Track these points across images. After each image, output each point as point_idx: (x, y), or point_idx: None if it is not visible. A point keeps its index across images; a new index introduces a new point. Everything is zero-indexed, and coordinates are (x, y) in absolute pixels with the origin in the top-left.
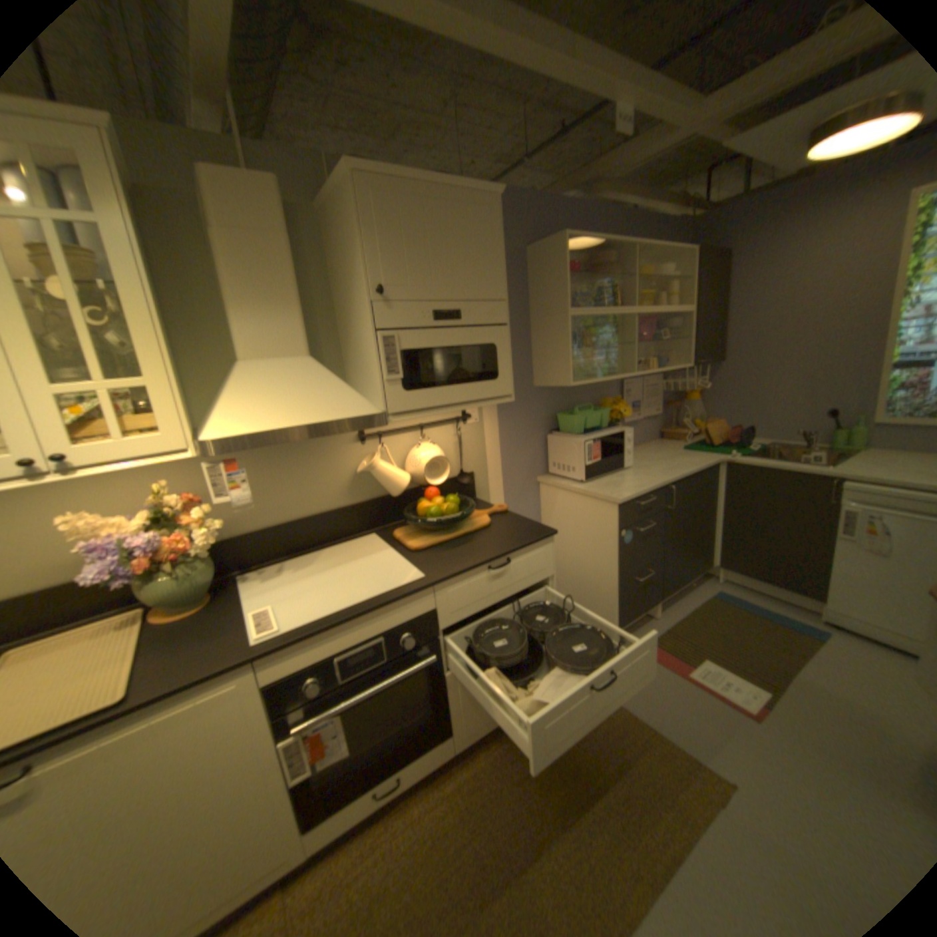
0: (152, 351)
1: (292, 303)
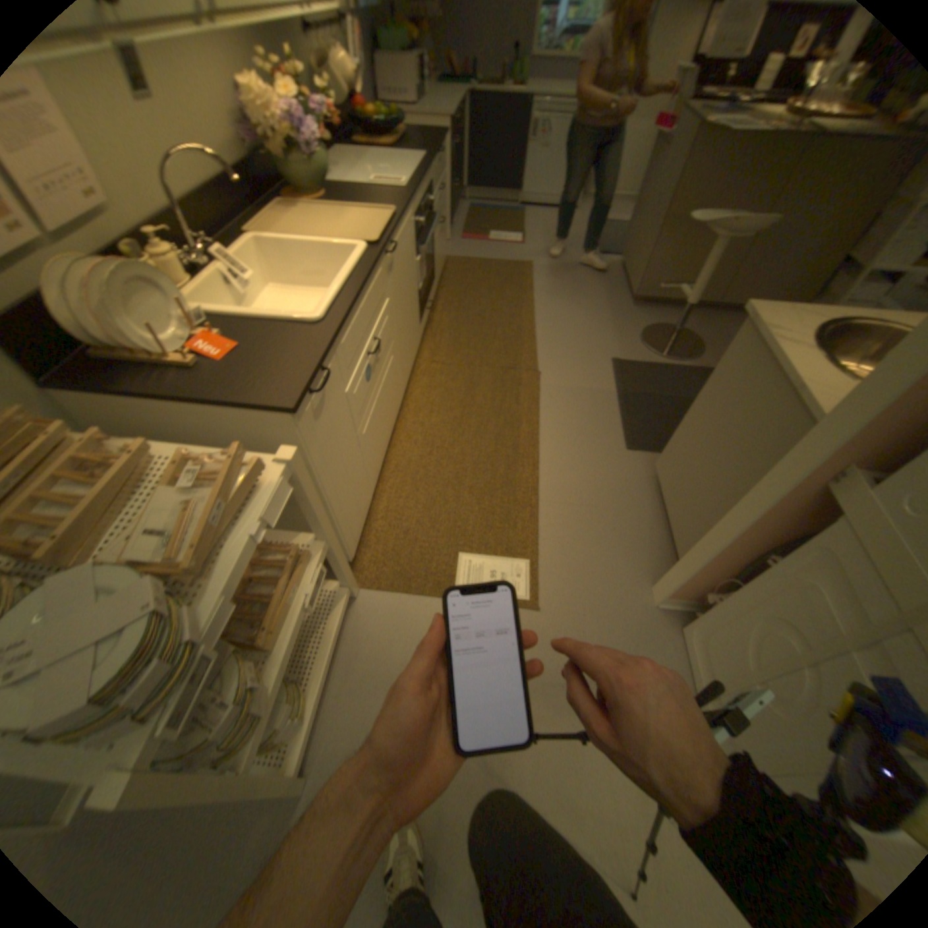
0: None
1: None
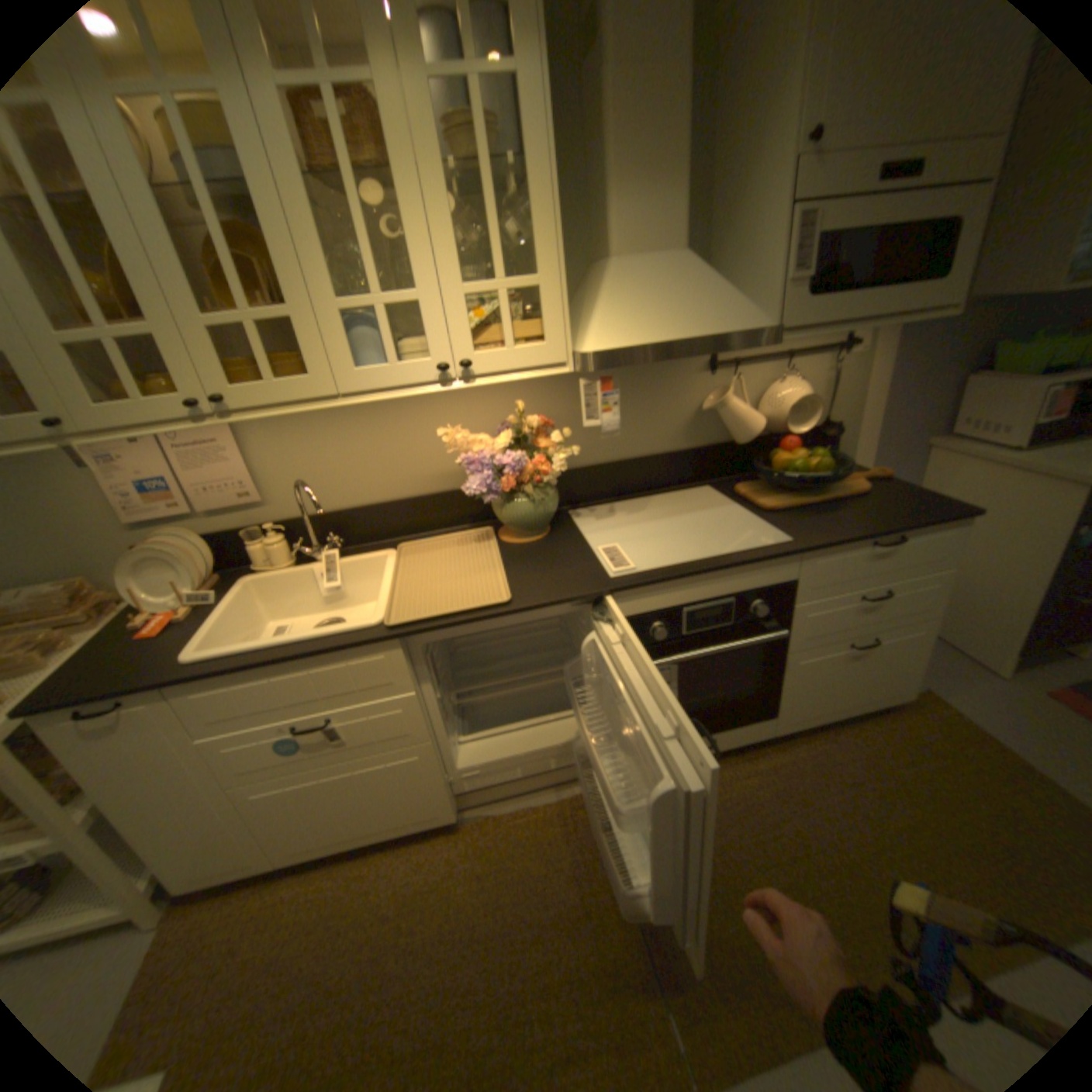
0: (551, 242)
1: (683, 170)
